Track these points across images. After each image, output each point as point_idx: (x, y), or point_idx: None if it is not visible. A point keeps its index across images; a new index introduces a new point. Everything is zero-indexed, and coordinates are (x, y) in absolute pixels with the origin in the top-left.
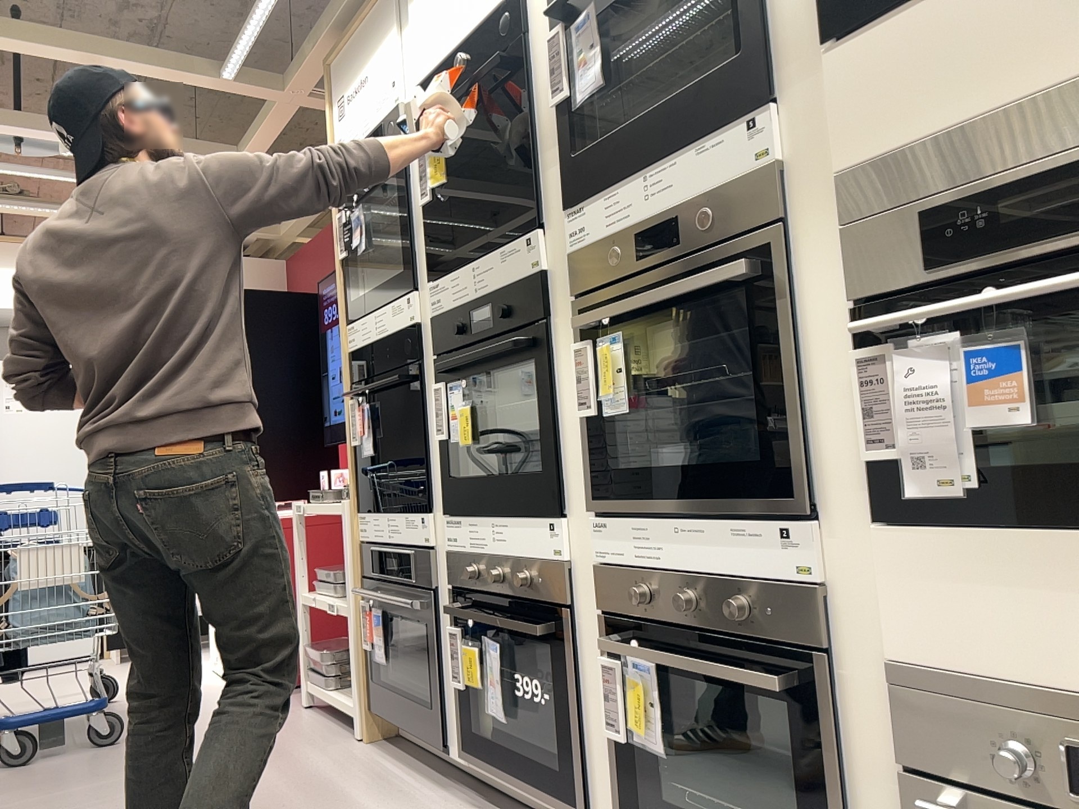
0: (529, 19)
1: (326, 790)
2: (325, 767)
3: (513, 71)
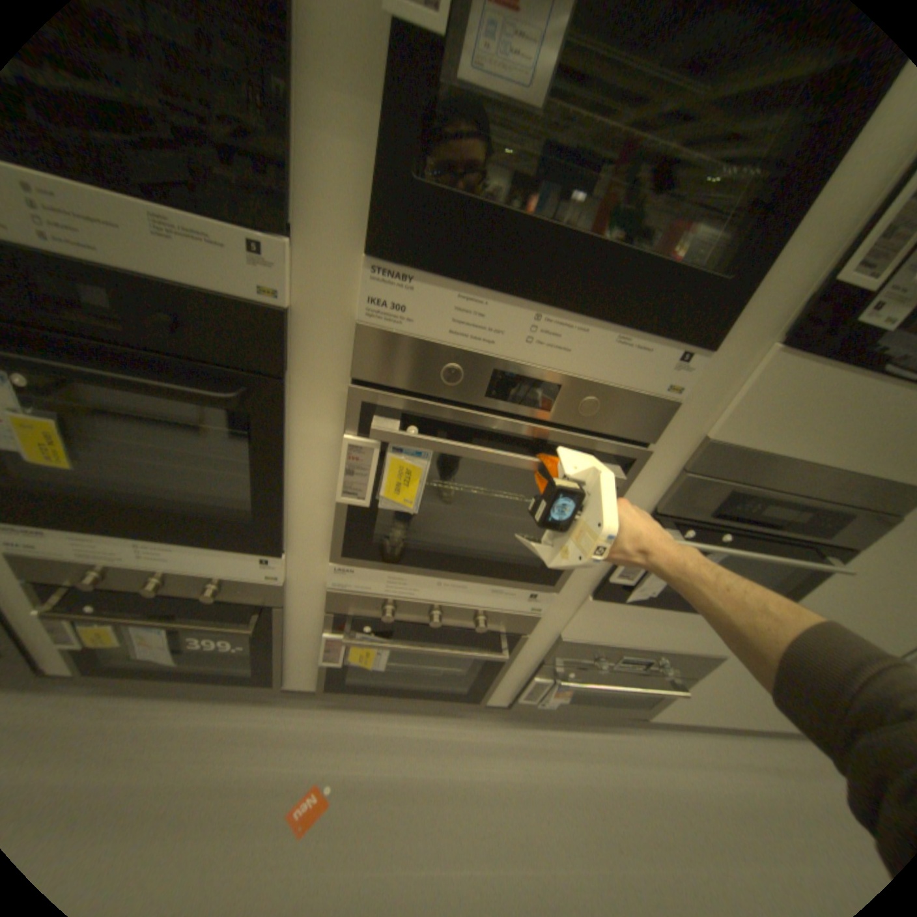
0: None
1: None
2: None
3: None
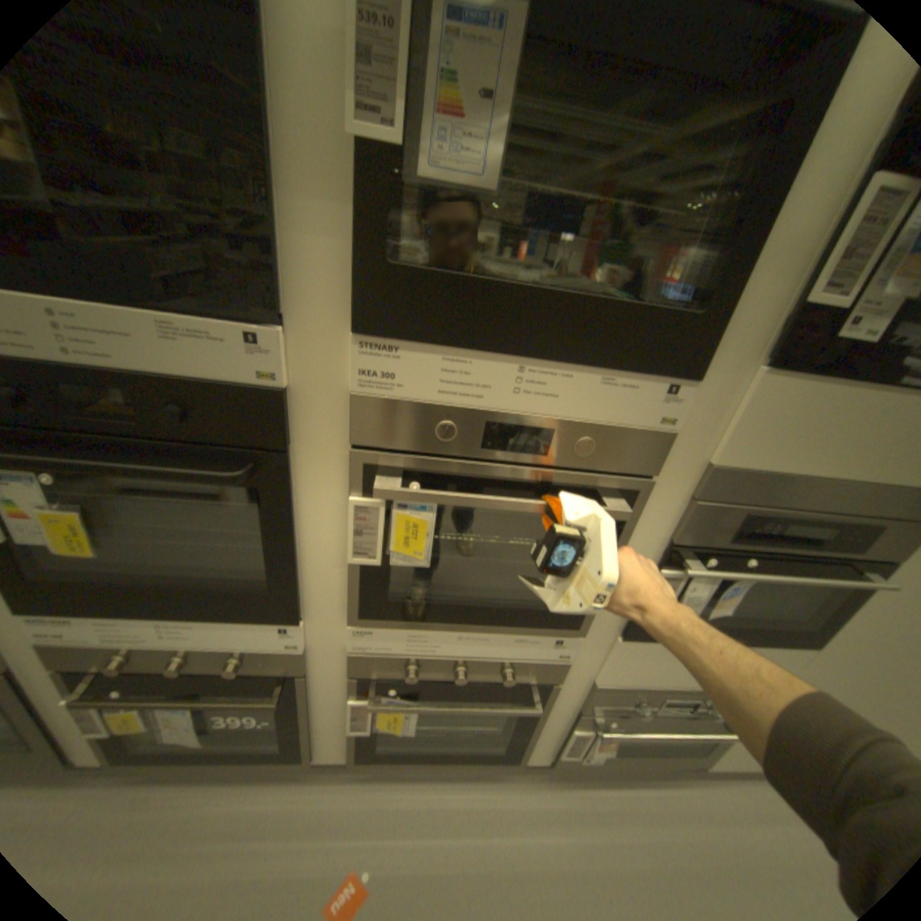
0: None
1: None
2: None
3: None
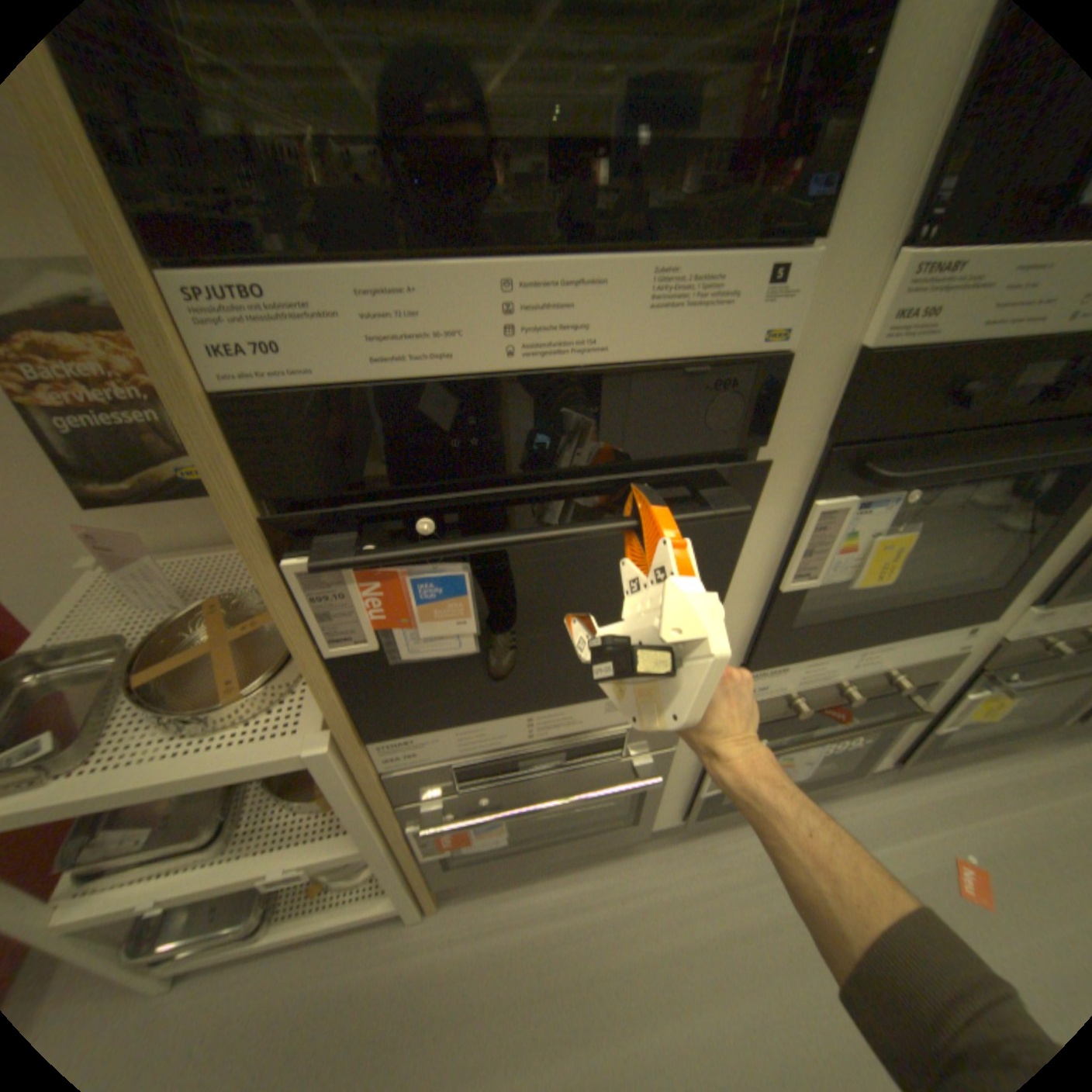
0: None
1: (570, 1005)
2: (488, 993)
3: None
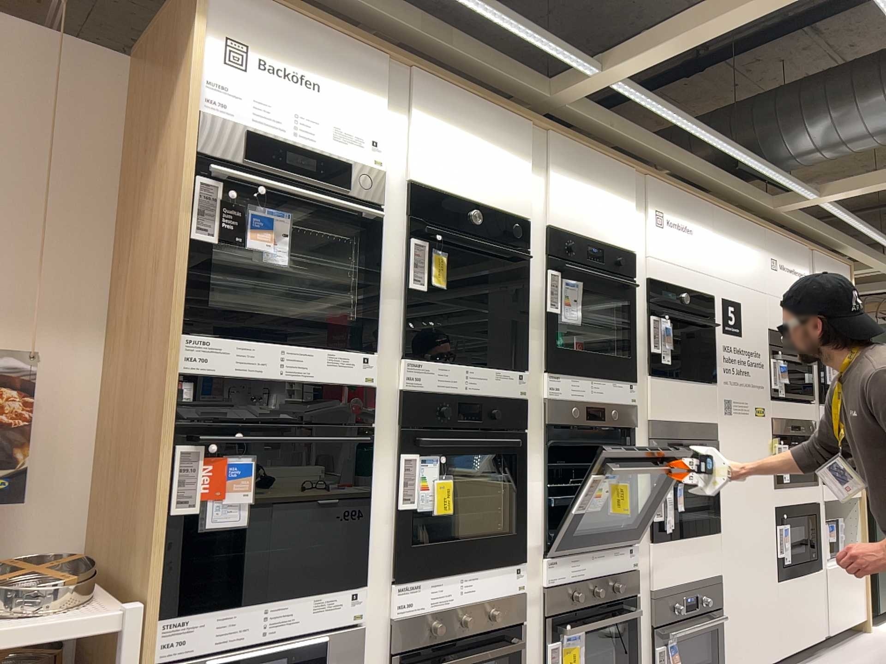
0: (526, 245)
1: None
2: None
3: (516, 266)
